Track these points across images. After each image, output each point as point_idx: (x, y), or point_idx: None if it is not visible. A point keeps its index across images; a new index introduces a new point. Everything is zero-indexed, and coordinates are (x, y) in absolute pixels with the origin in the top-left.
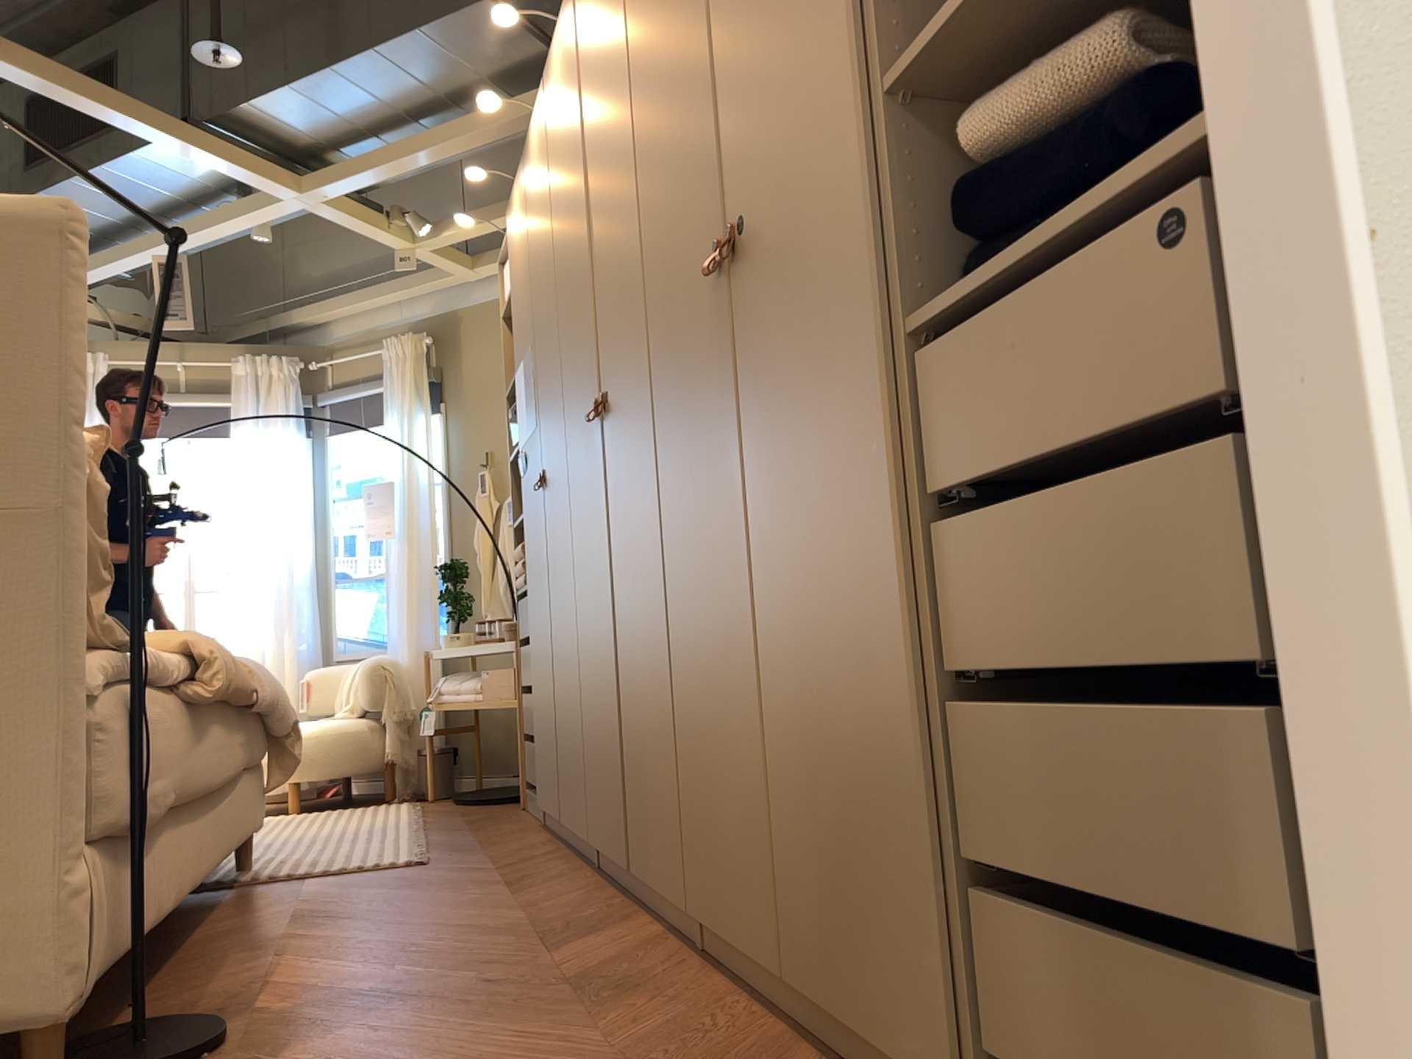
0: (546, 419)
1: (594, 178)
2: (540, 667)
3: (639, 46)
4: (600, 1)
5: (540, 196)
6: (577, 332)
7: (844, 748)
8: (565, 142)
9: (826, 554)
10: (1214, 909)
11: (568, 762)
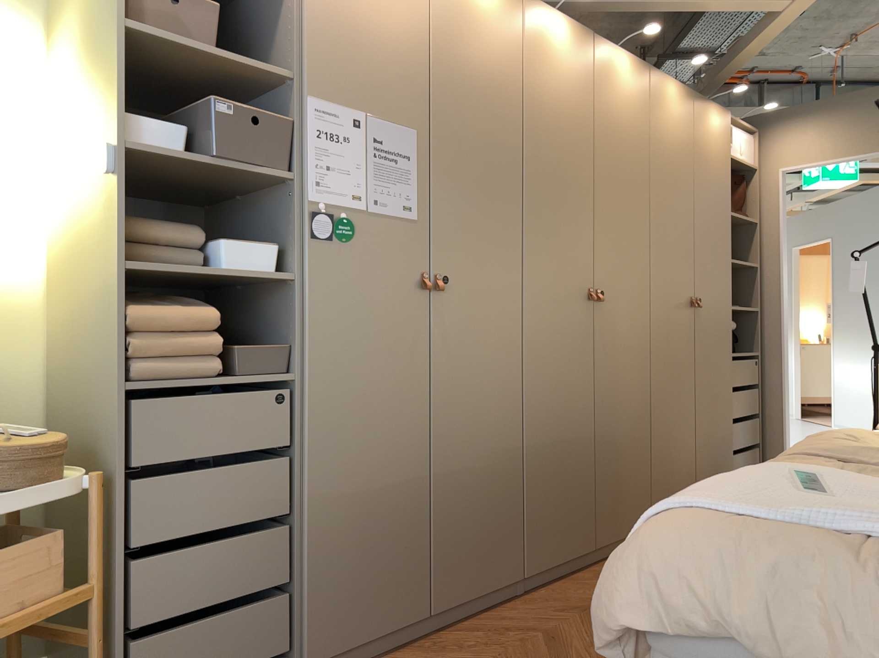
0: (455, 232)
1: (597, 164)
2: (364, 478)
3: (653, 172)
4: (621, 97)
5: (484, 47)
6: (558, 223)
7: (714, 437)
8: (558, 91)
9: (713, 393)
10: (752, 440)
11: (465, 543)
